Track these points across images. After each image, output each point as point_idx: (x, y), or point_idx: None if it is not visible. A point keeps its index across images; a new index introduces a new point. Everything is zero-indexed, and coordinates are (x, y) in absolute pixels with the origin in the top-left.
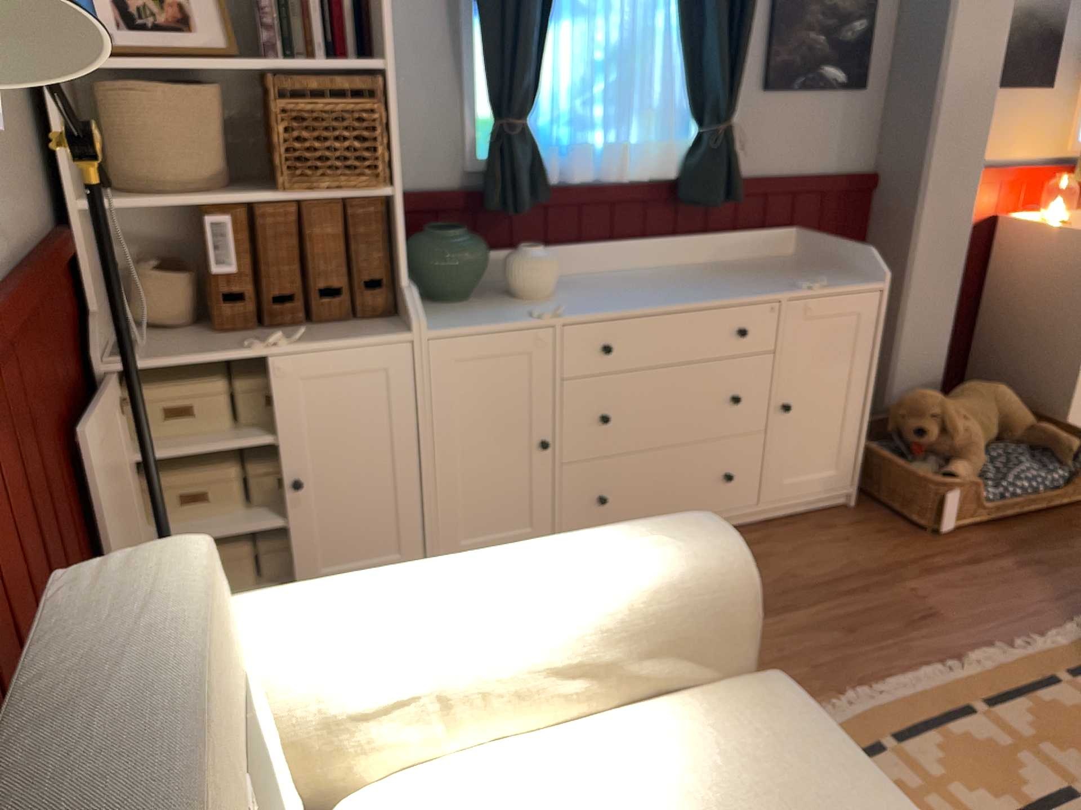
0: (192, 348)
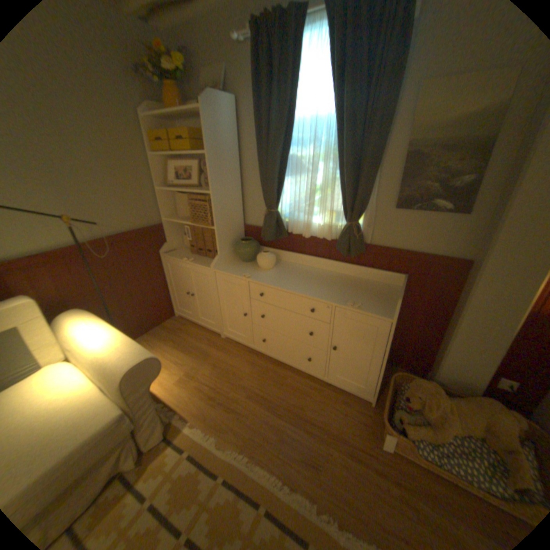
0: (179, 255)
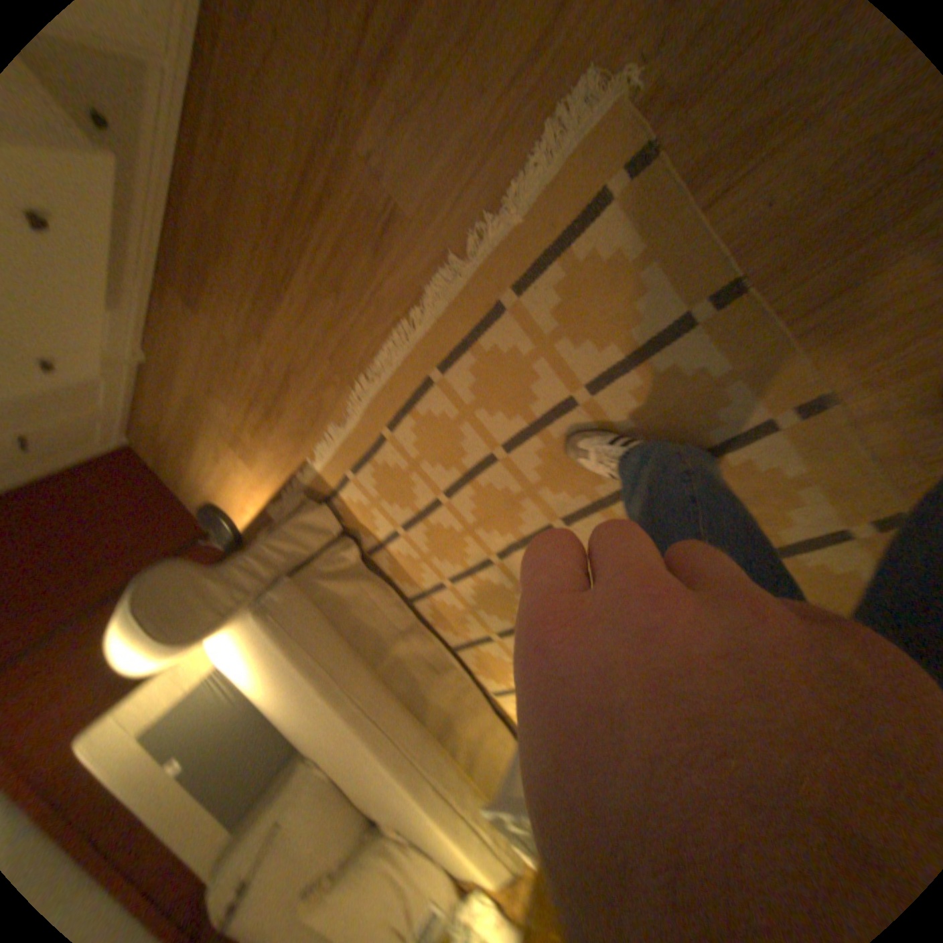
0: None
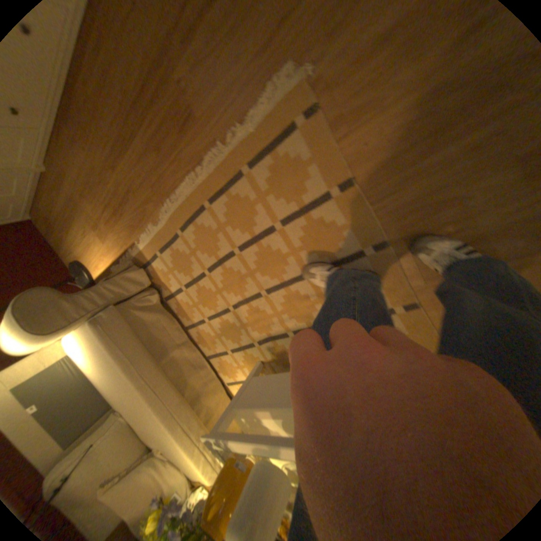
0: None
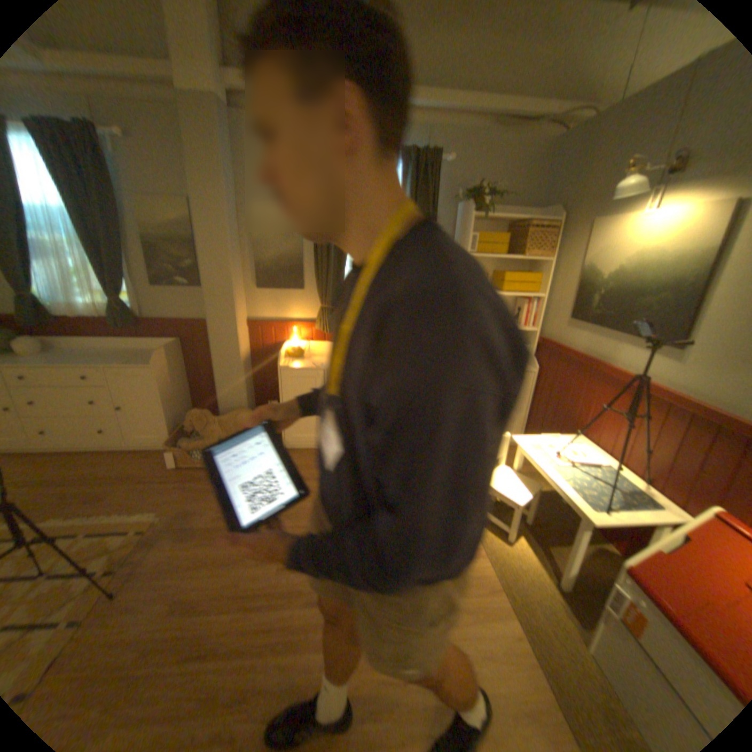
0: None
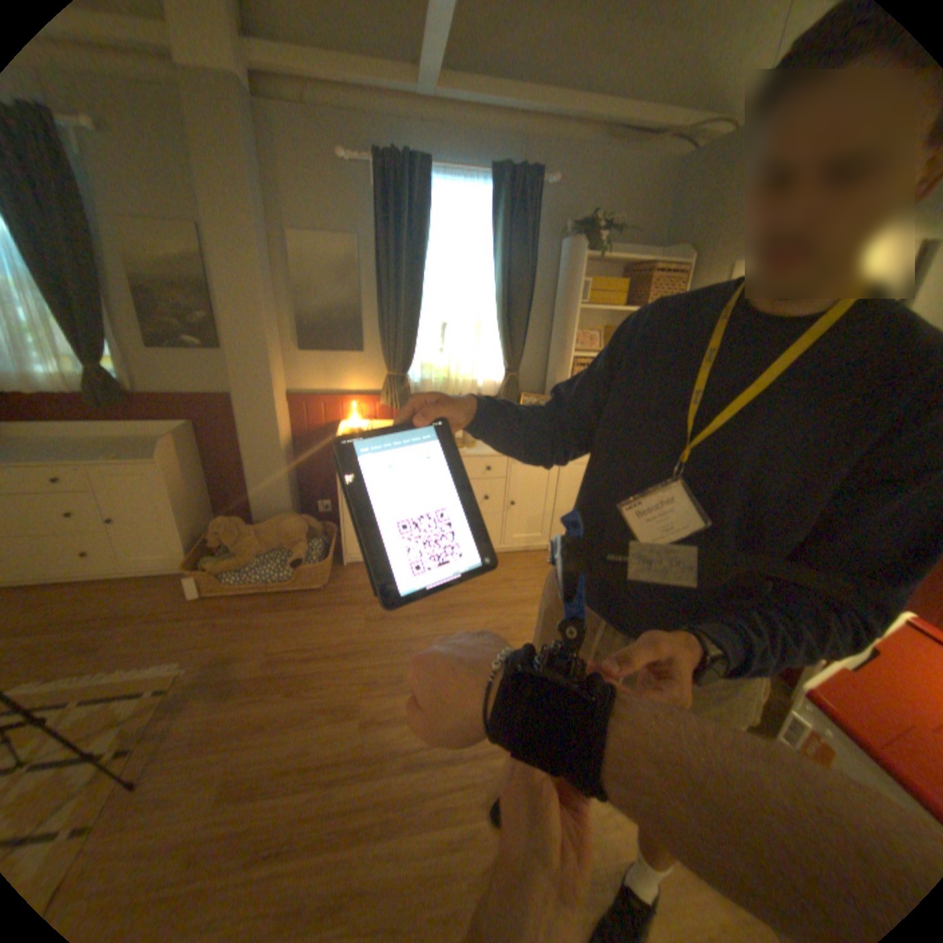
0: None
